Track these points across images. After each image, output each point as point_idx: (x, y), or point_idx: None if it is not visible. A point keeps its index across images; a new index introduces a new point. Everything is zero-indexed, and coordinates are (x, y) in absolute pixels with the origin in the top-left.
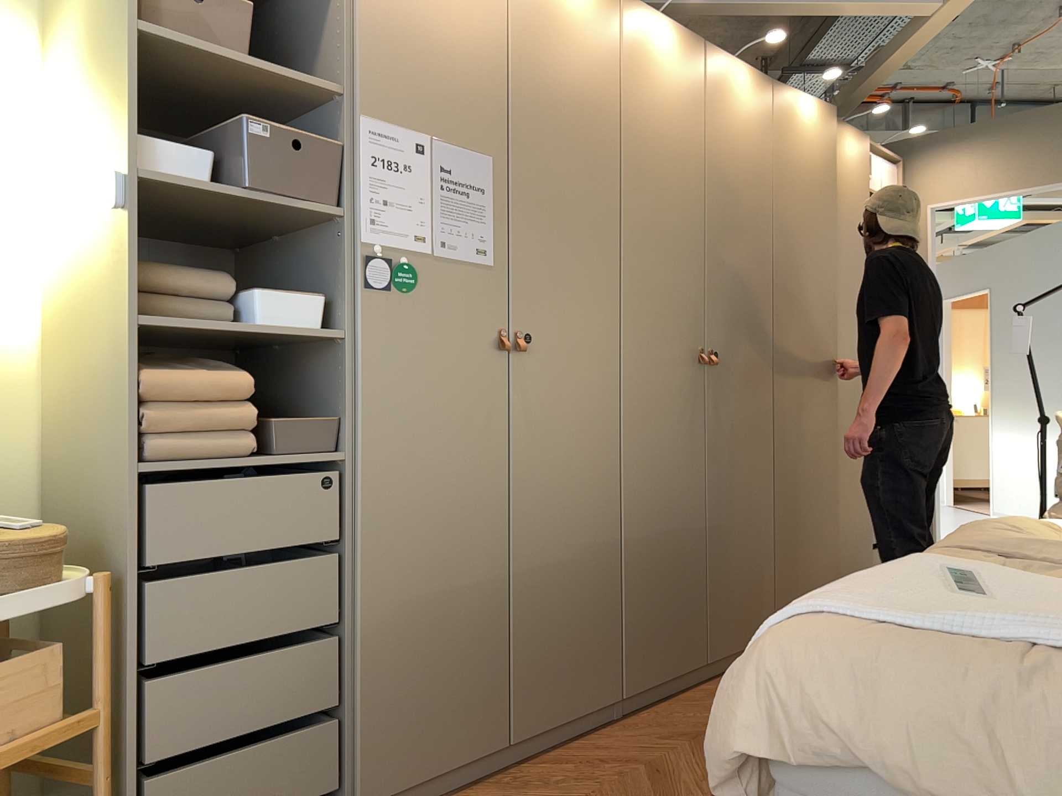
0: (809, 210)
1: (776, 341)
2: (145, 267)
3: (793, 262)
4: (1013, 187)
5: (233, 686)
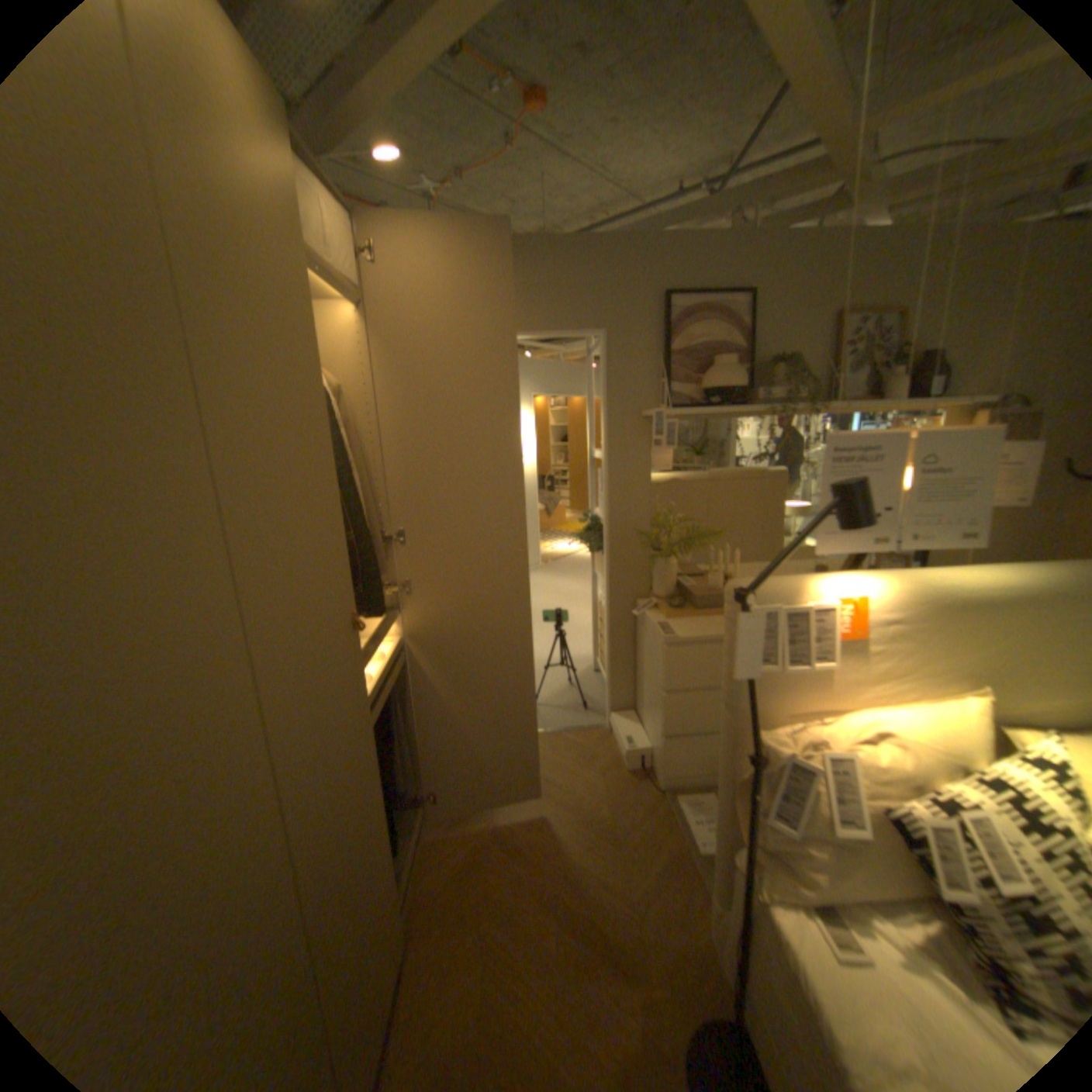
0: (288, 334)
1: (262, 679)
2: None
3: (273, 463)
4: (515, 329)
5: None
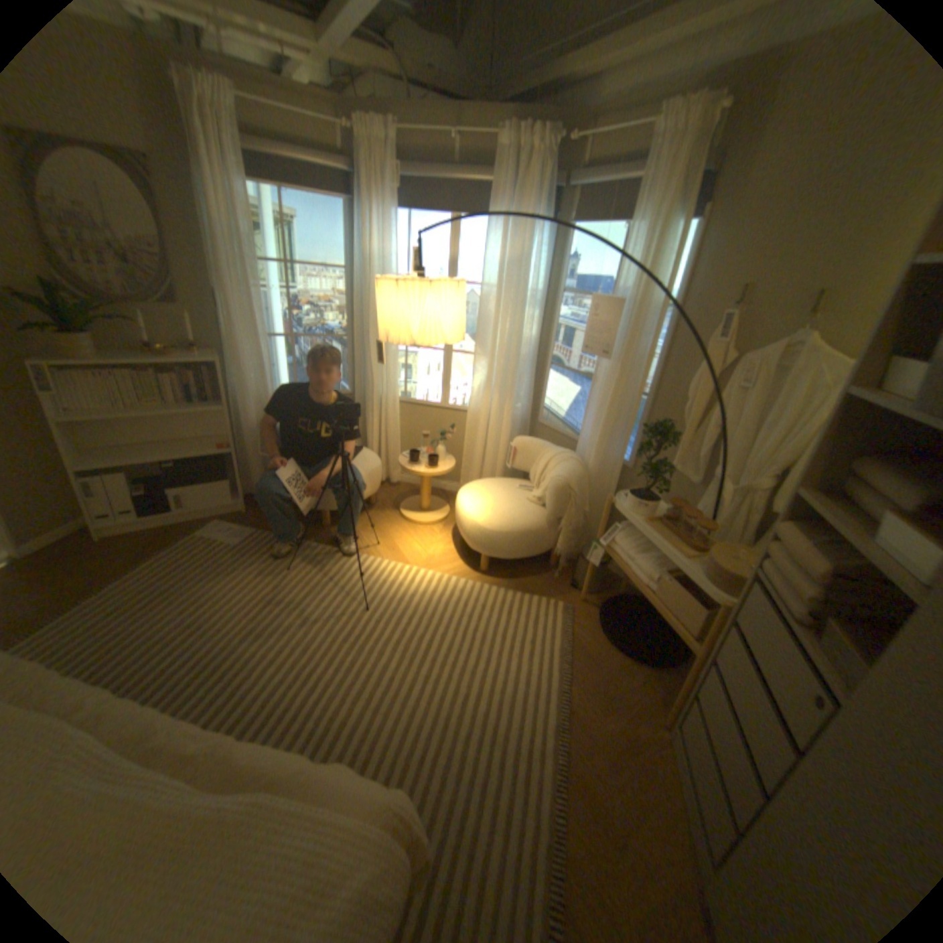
0: None
1: None
2: (870, 464)
3: None
4: None
5: (725, 726)
